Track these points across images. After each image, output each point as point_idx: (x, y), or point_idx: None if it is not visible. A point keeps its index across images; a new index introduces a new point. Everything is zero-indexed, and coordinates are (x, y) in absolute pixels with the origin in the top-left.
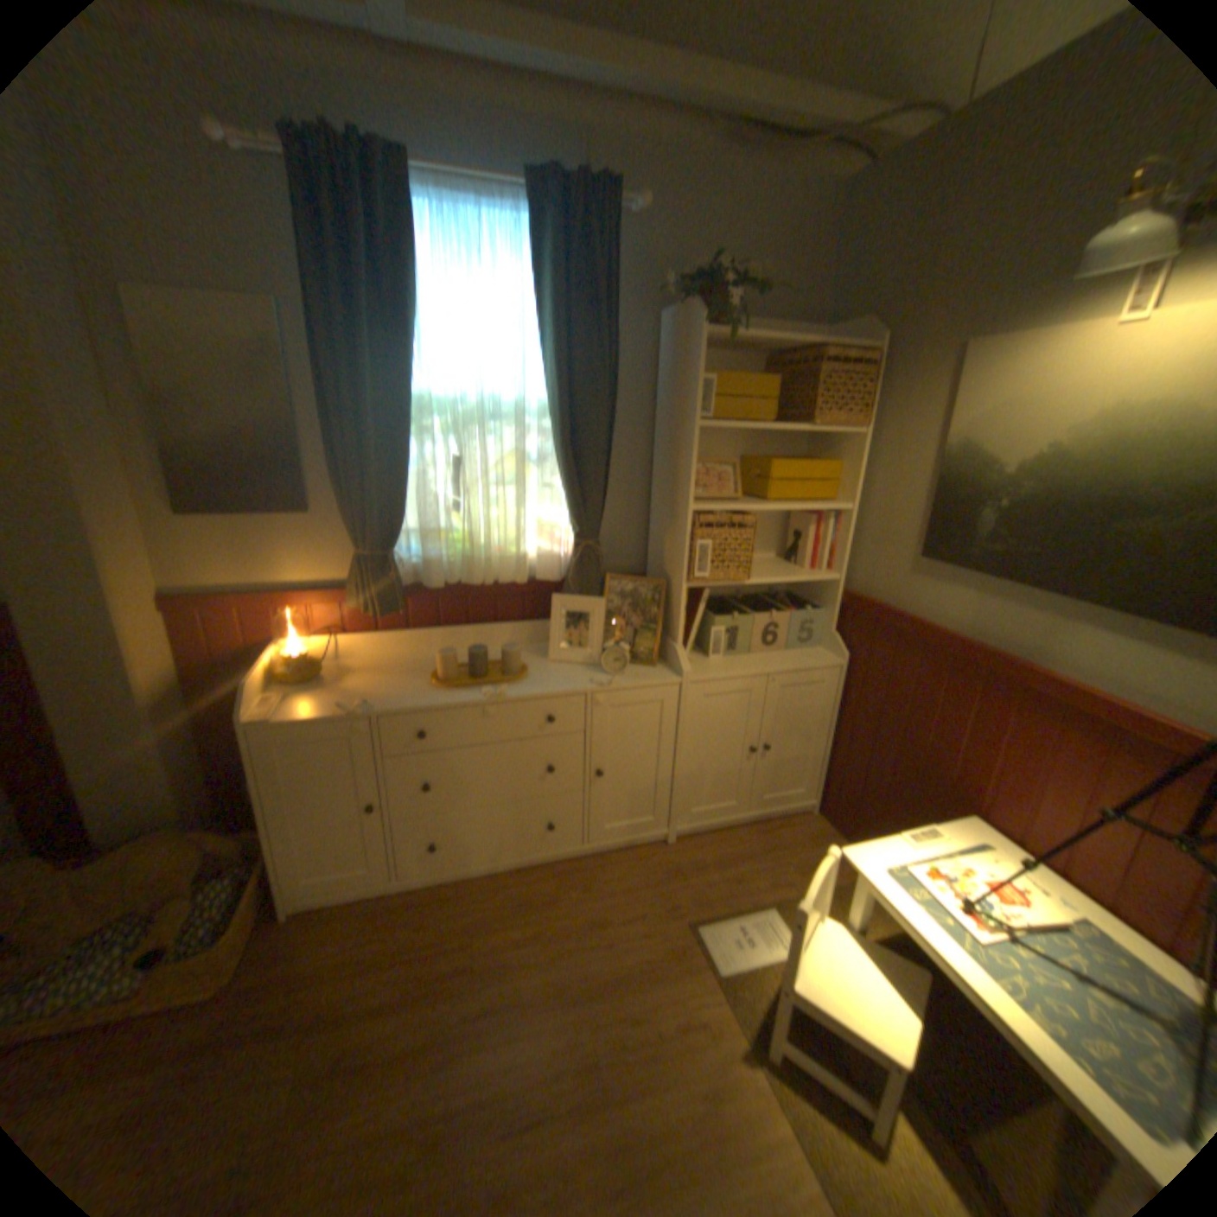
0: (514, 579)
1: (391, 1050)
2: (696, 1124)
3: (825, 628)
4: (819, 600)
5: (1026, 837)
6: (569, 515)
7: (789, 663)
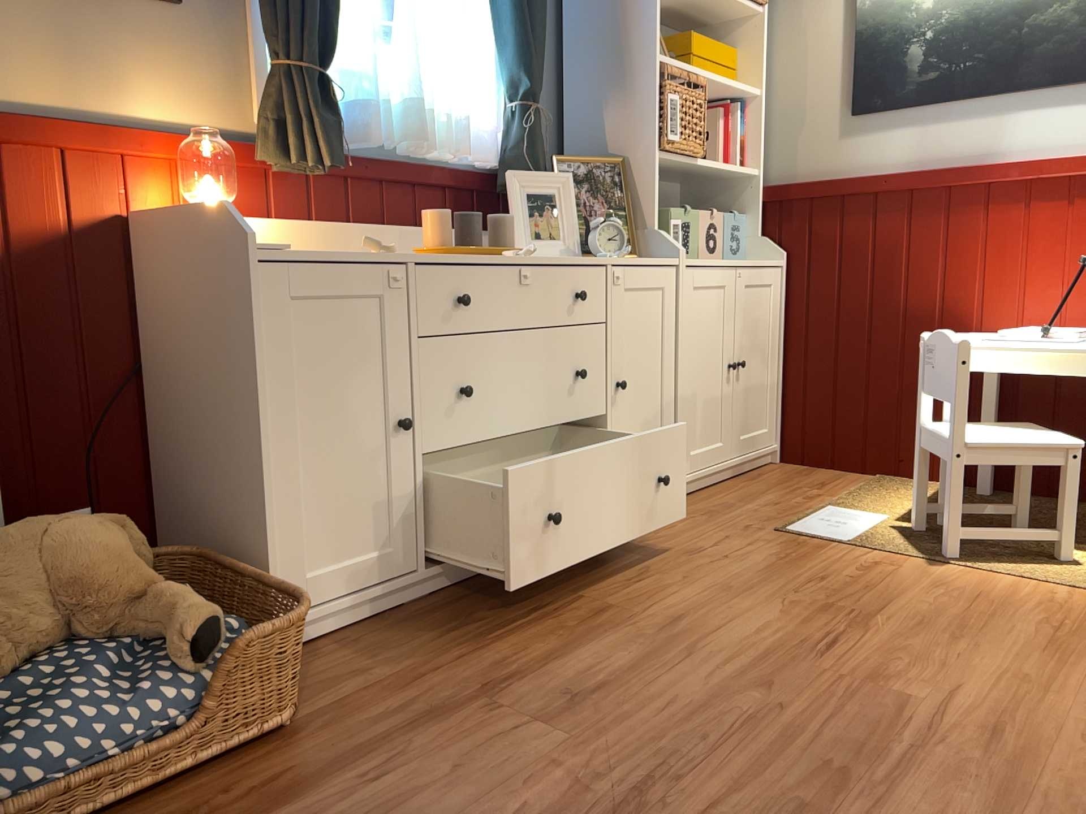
0: (456, 150)
1: (613, 666)
2: (947, 597)
3: (748, 237)
4: (734, 210)
5: (1017, 322)
6: (512, 69)
7: (744, 261)
